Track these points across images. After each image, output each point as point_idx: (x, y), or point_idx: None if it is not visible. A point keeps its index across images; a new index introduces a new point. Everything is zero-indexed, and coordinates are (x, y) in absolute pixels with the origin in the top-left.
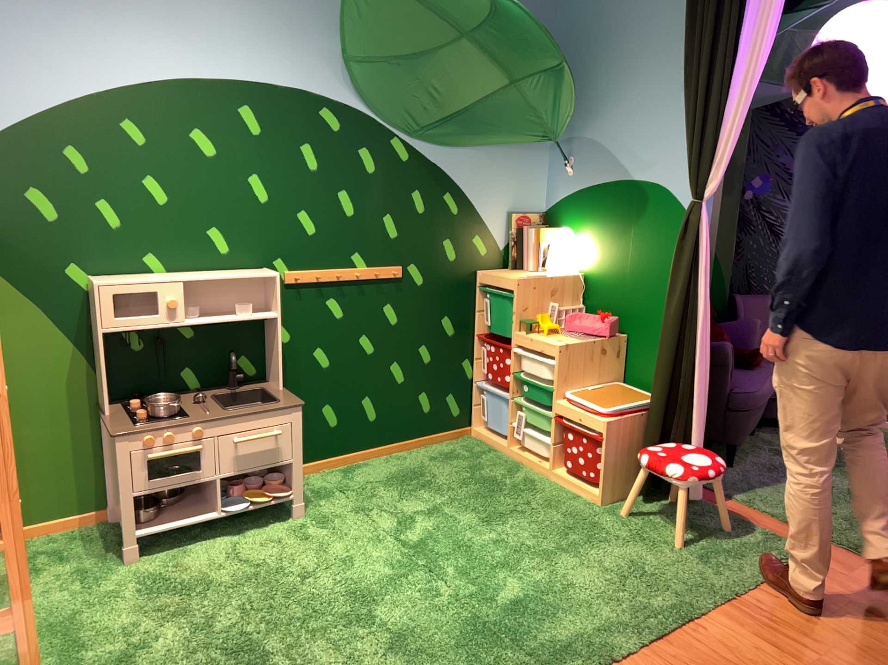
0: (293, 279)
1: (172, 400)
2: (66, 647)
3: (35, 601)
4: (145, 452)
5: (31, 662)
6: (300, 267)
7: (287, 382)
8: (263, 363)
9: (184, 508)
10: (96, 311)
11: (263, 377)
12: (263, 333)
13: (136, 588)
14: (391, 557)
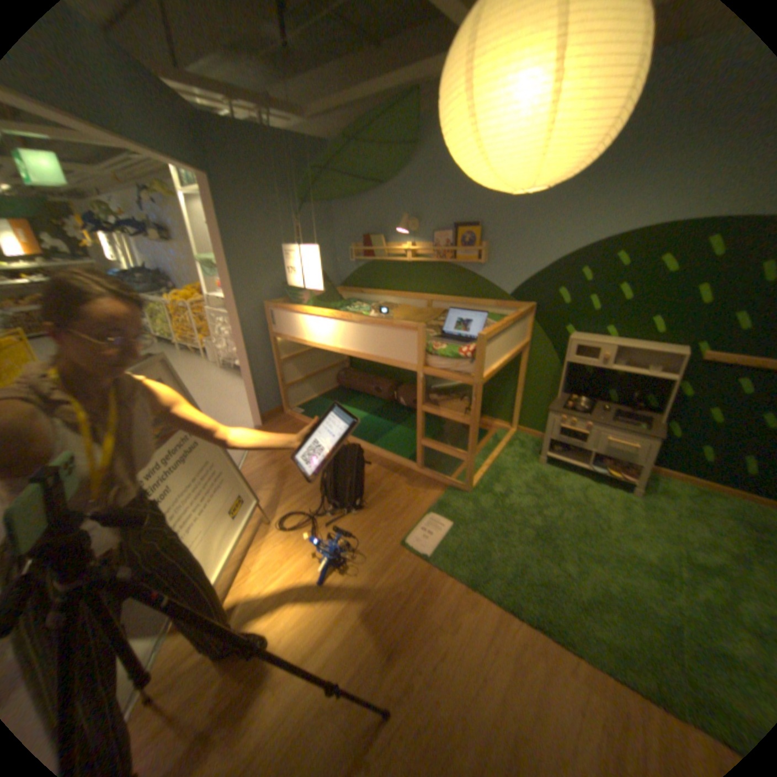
0: (710, 358)
1: (594, 403)
2: (494, 478)
3: (500, 456)
4: (559, 423)
5: (479, 475)
6: (721, 352)
7: (679, 420)
8: (664, 404)
9: (577, 456)
10: (566, 351)
11: (660, 412)
12: (671, 386)
13: (533, 475)
14: (668, 557)
